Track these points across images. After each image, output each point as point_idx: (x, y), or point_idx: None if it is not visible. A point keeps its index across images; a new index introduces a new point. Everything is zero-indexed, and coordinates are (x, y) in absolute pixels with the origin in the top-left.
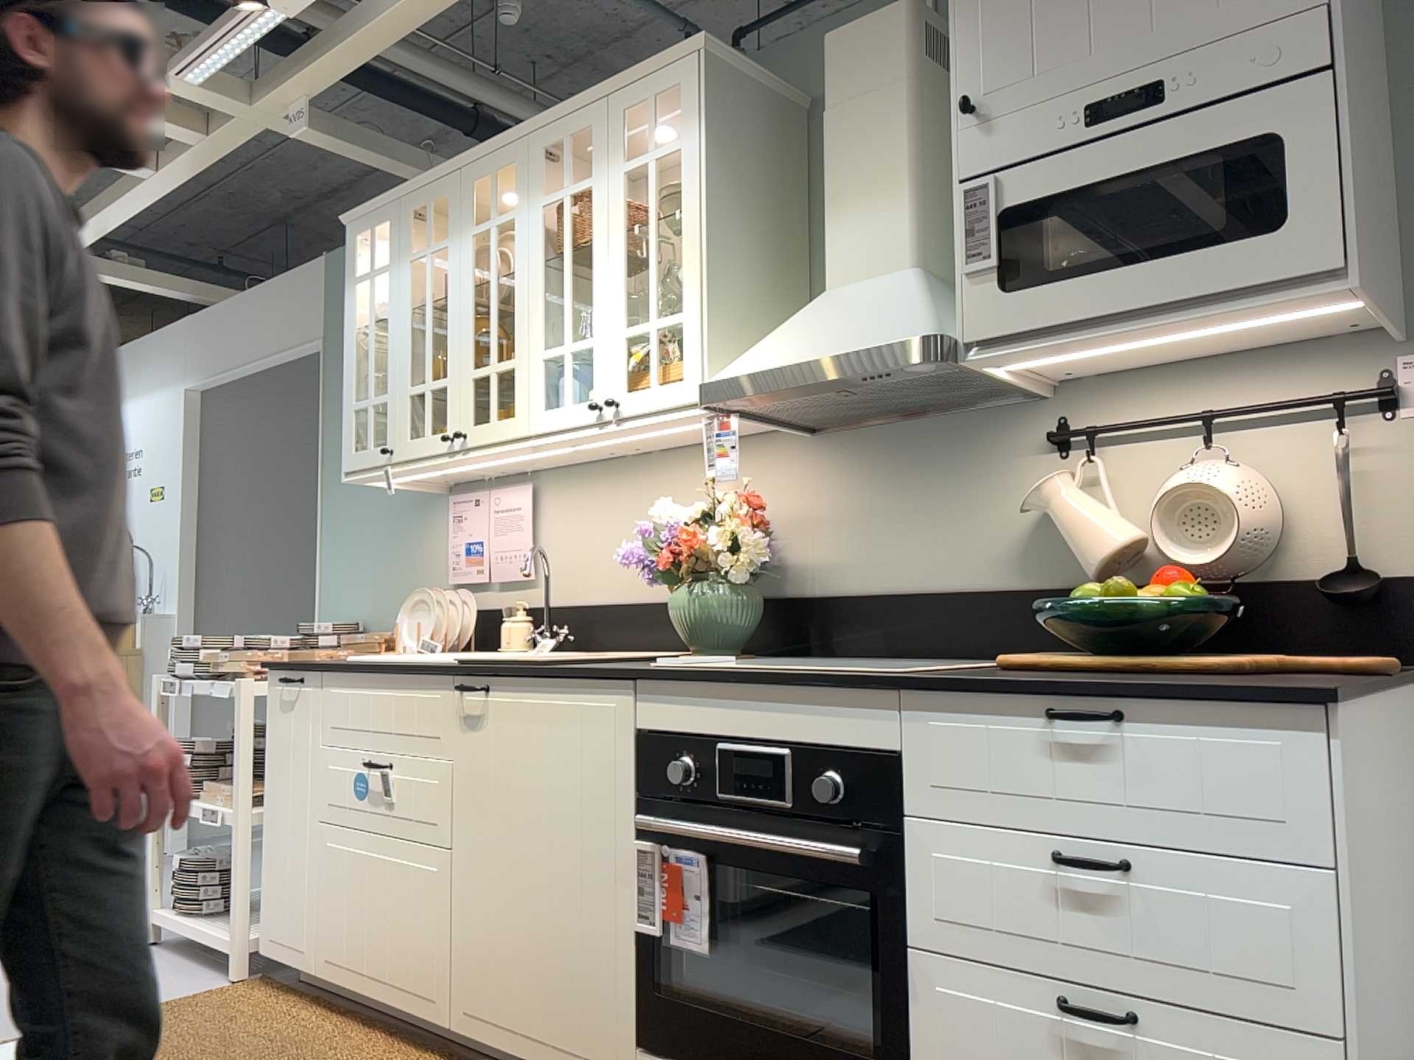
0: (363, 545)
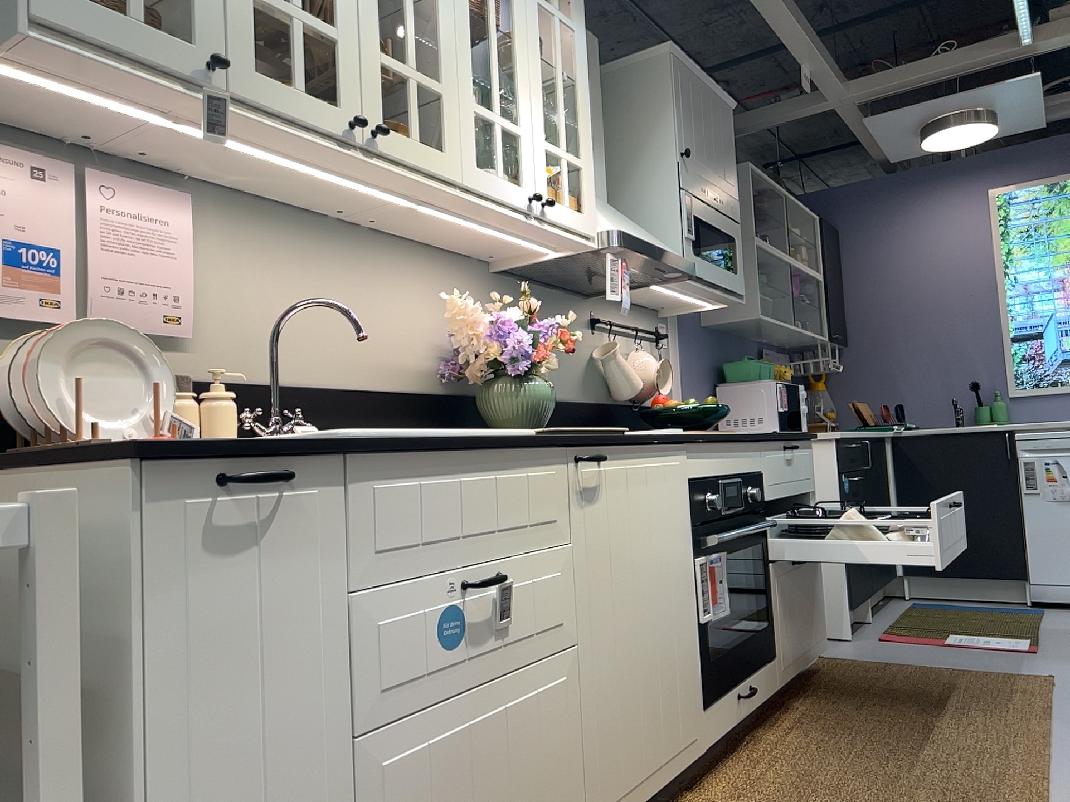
0: None
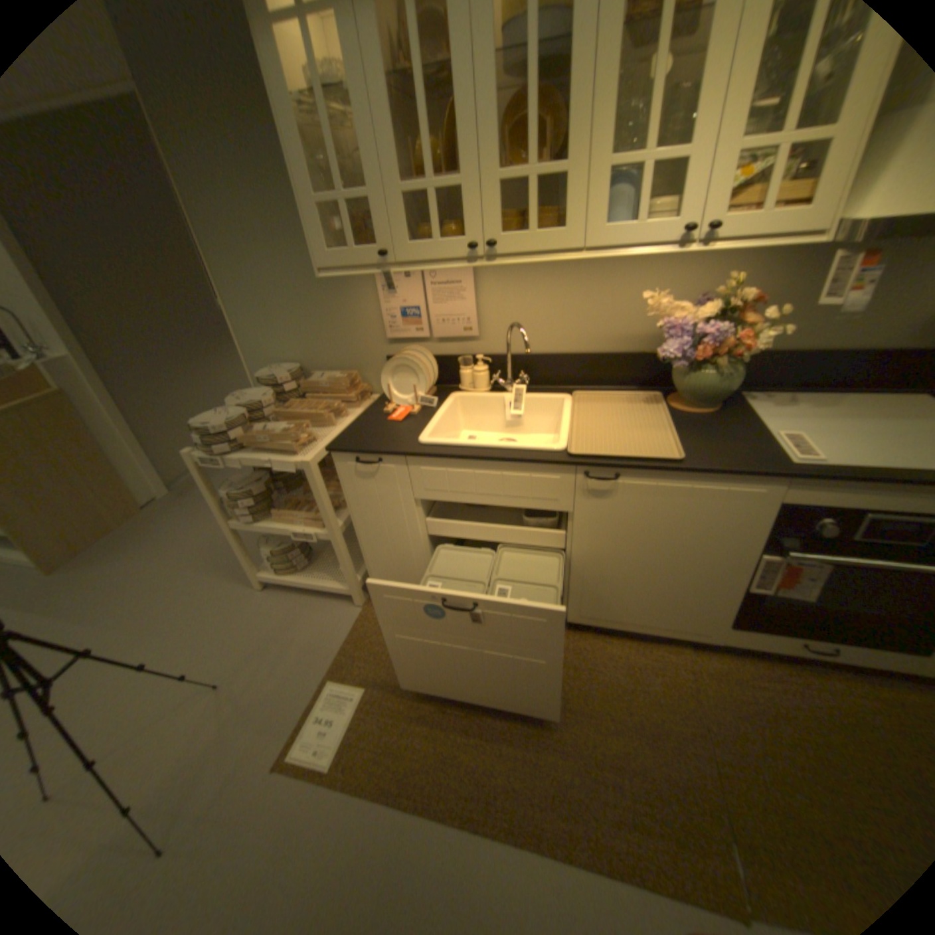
0: (276, 306)
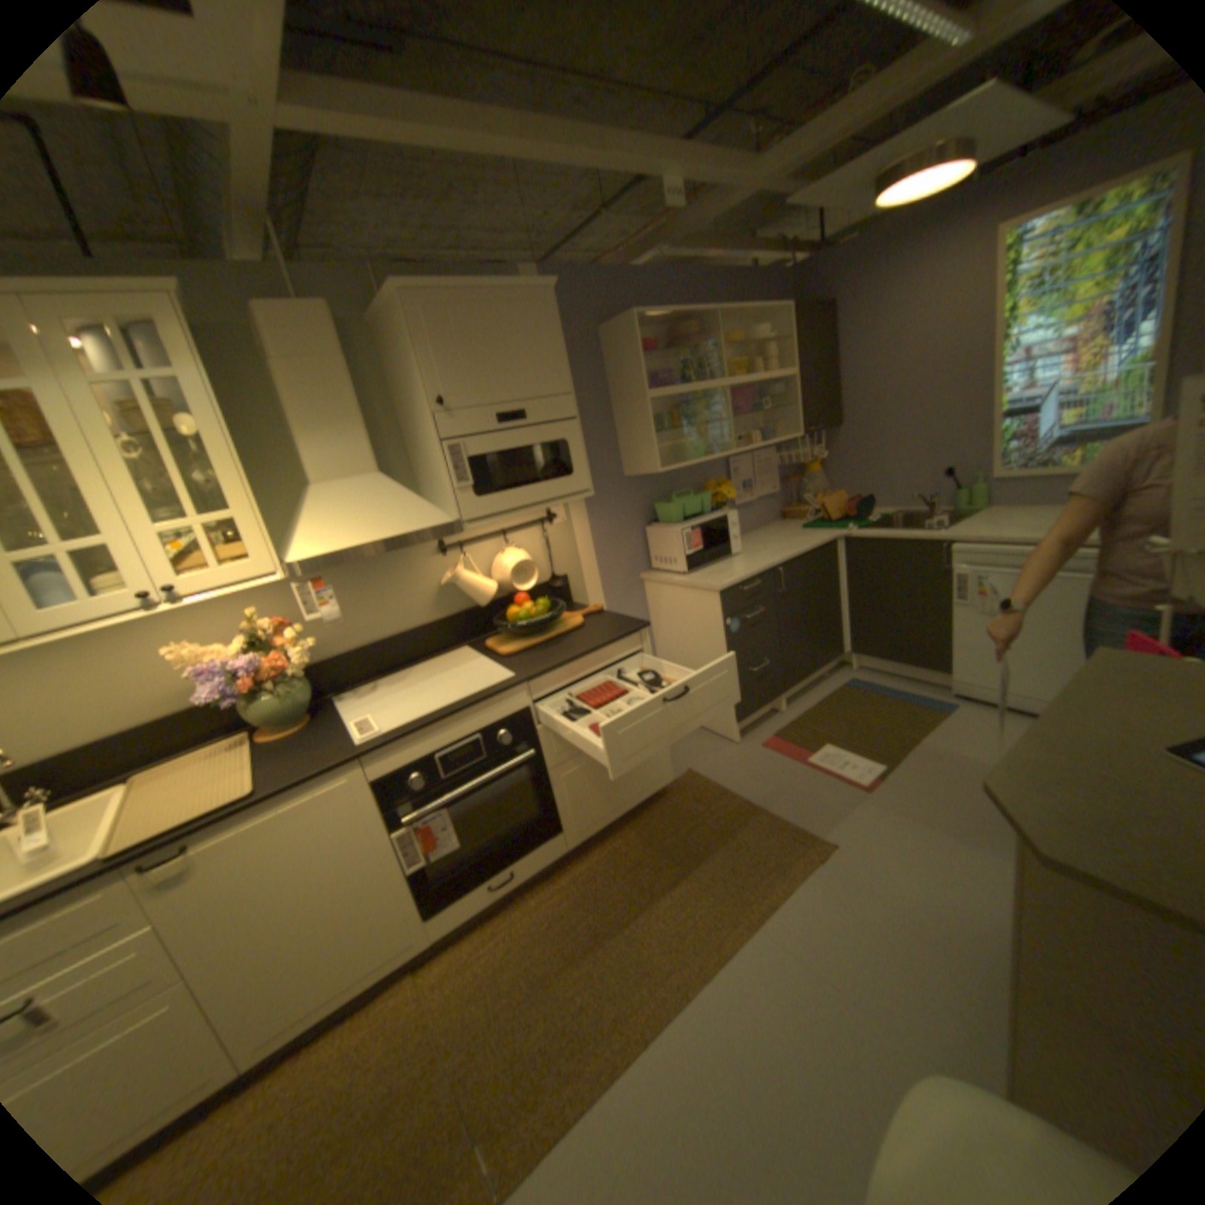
0: None
